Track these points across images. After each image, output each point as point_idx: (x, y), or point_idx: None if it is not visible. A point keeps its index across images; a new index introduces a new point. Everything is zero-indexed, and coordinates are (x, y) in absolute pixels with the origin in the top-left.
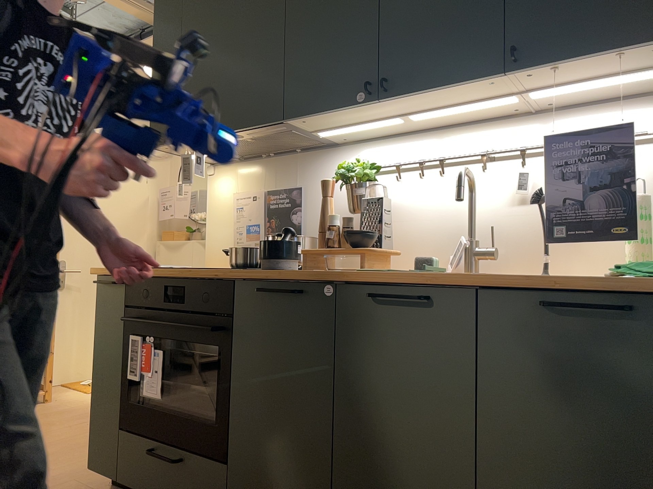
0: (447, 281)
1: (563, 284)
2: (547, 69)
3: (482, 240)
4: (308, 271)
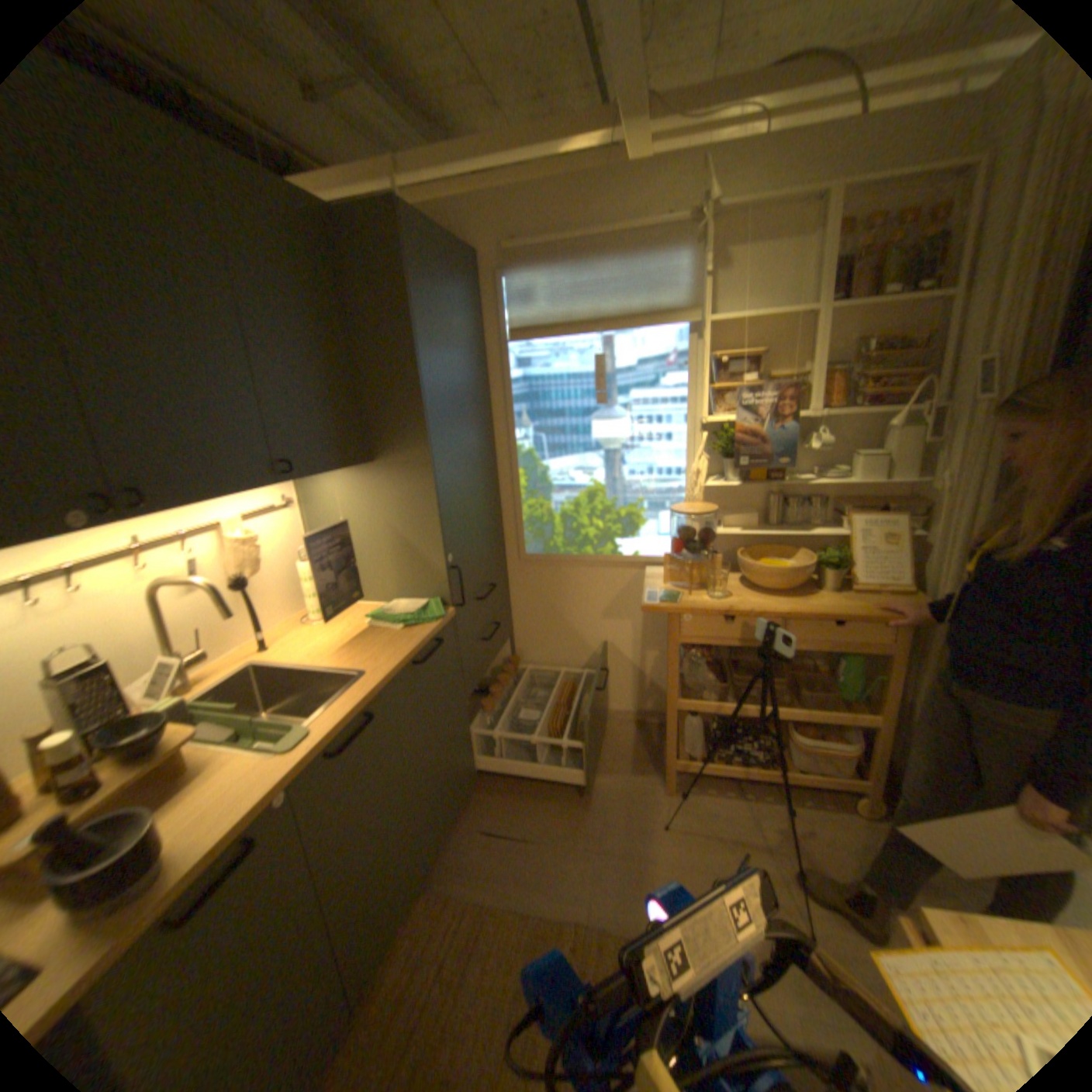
0: (375, 691)
1: (420, 647)
2: (299, 478)
3: (175, 649)
4: (222, 814)
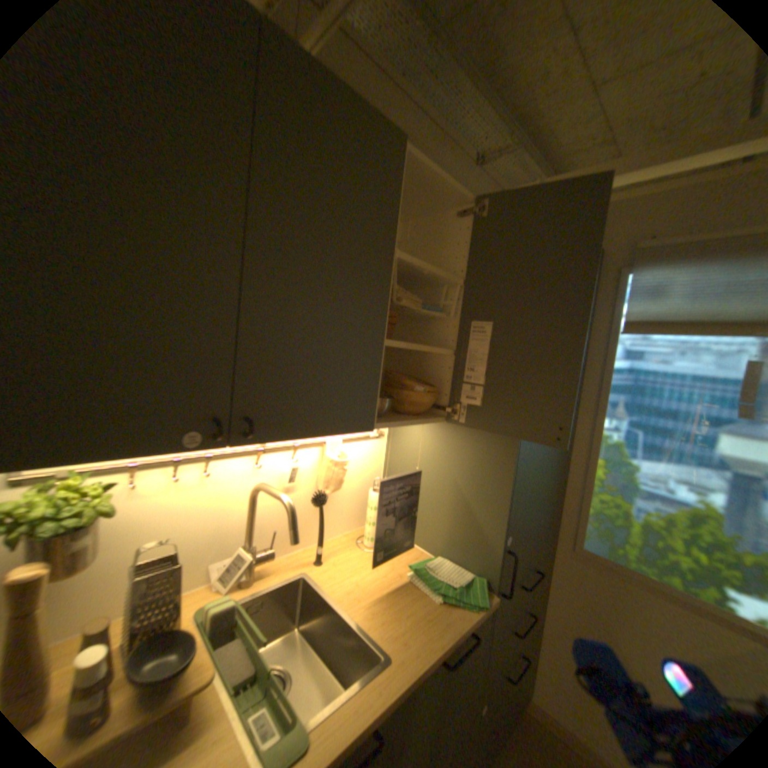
0: (395, 706)
1: (456, 646)
2: (393, 425)
3: (254, 543)
4: None
